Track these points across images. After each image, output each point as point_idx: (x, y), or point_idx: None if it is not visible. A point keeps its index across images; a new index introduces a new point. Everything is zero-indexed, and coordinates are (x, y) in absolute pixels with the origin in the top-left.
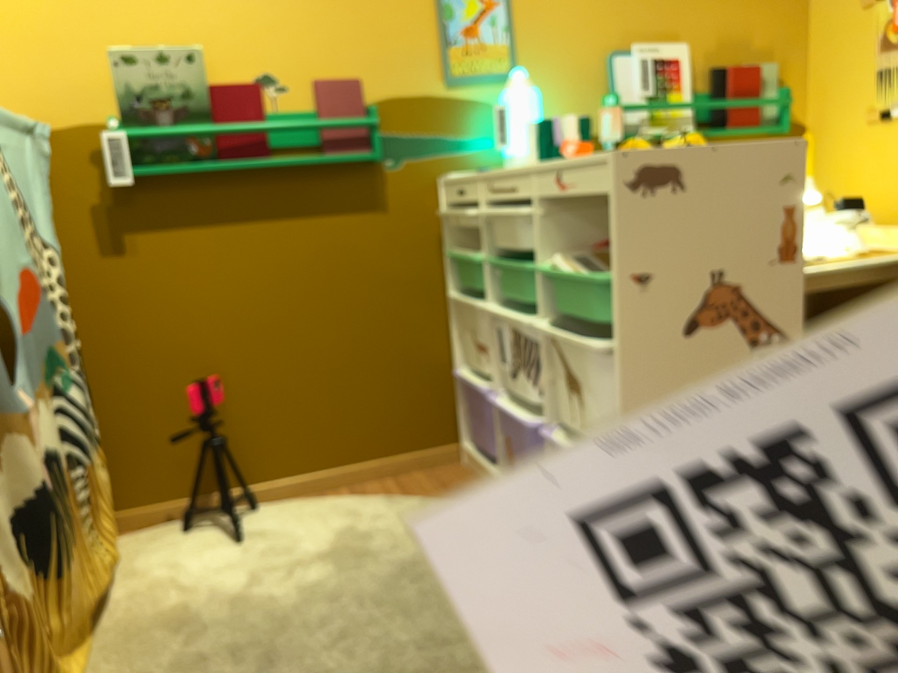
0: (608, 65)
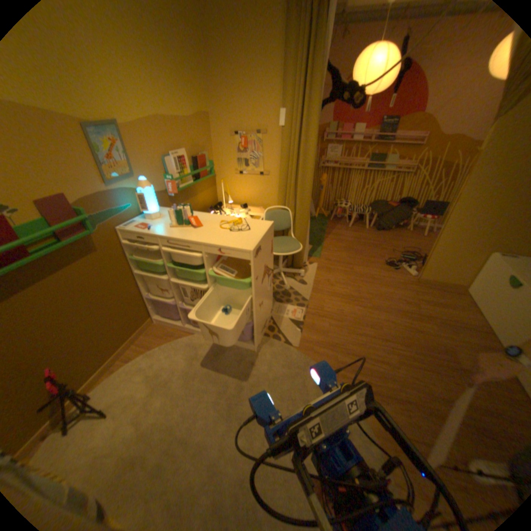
0: (162, 161)
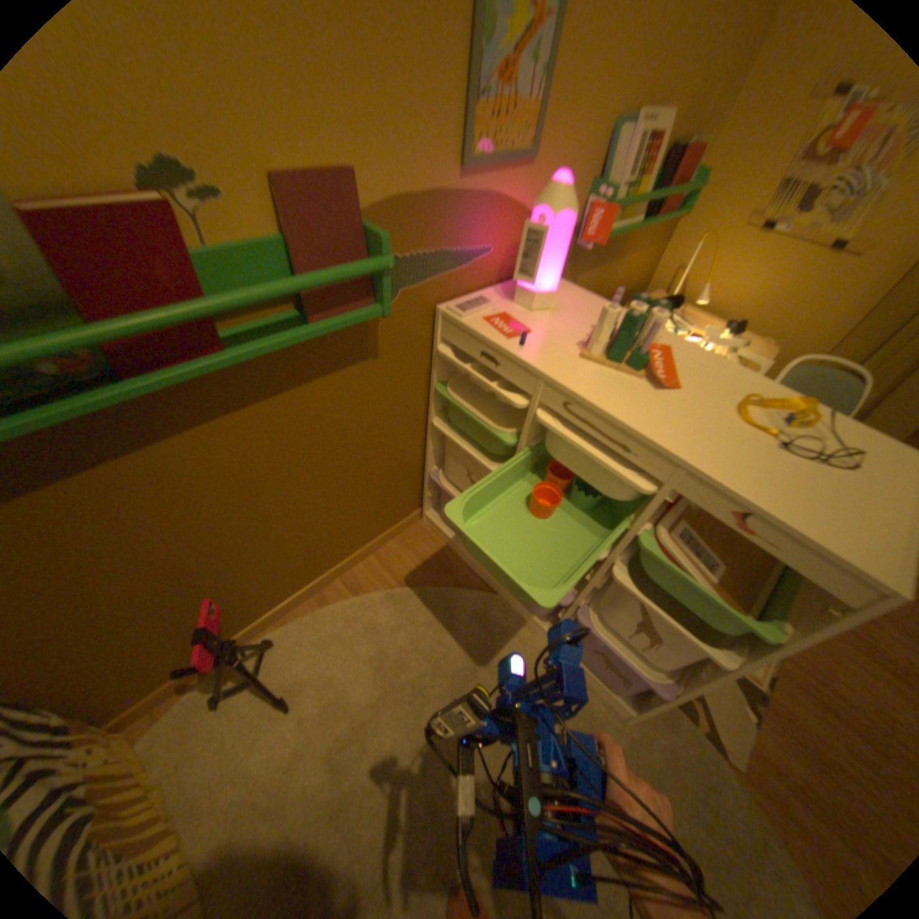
0: (613, 135)
